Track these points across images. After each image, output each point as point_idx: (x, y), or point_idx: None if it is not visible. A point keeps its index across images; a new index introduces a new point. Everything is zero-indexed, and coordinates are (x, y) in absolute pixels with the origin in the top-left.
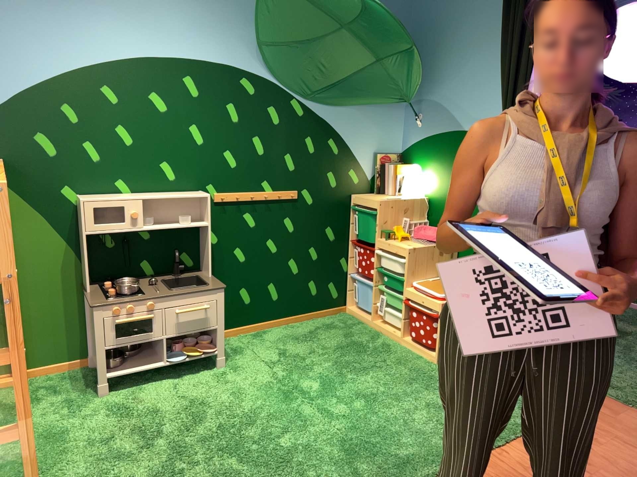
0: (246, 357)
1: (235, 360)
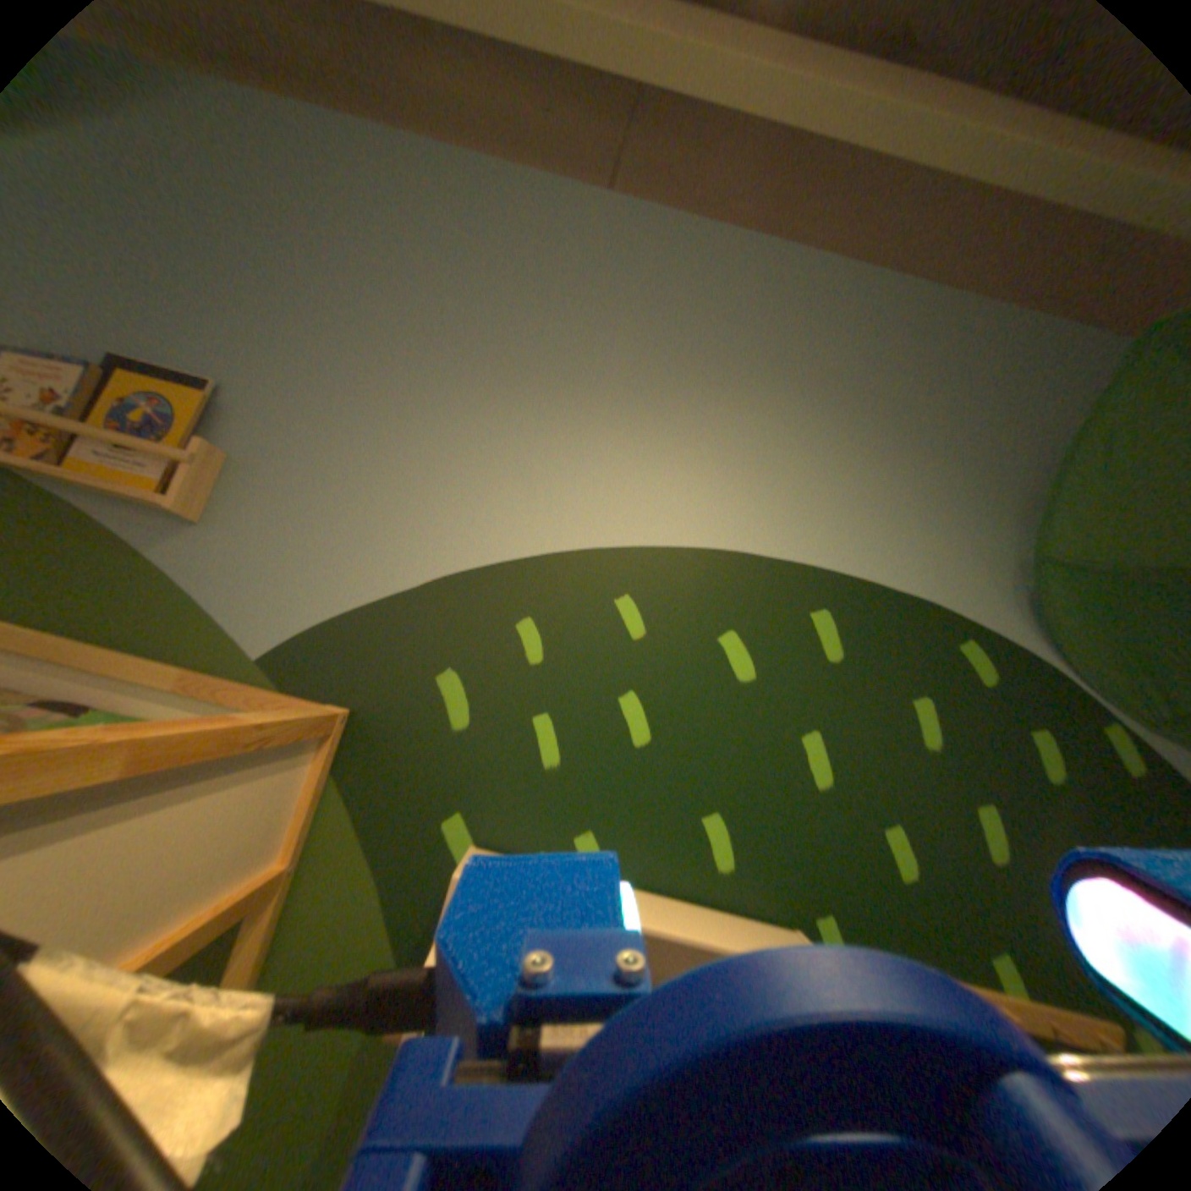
0: None
1: None
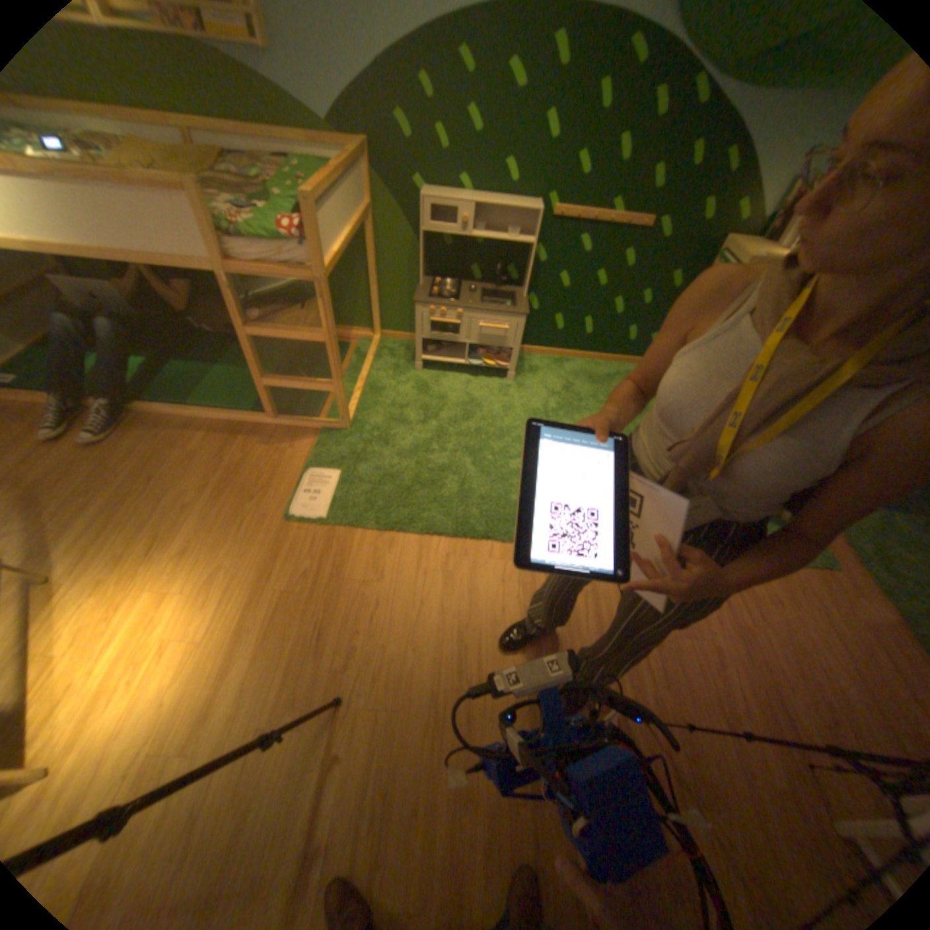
0: (532, 382)
1: (522, 381)
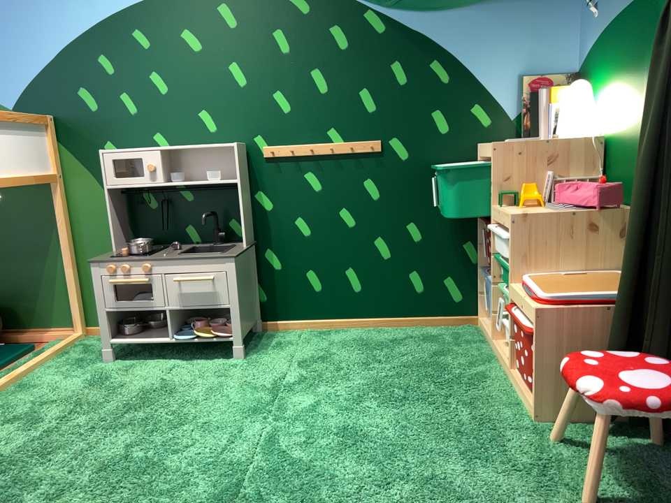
0: (275, 357)
1: (260, 357)
